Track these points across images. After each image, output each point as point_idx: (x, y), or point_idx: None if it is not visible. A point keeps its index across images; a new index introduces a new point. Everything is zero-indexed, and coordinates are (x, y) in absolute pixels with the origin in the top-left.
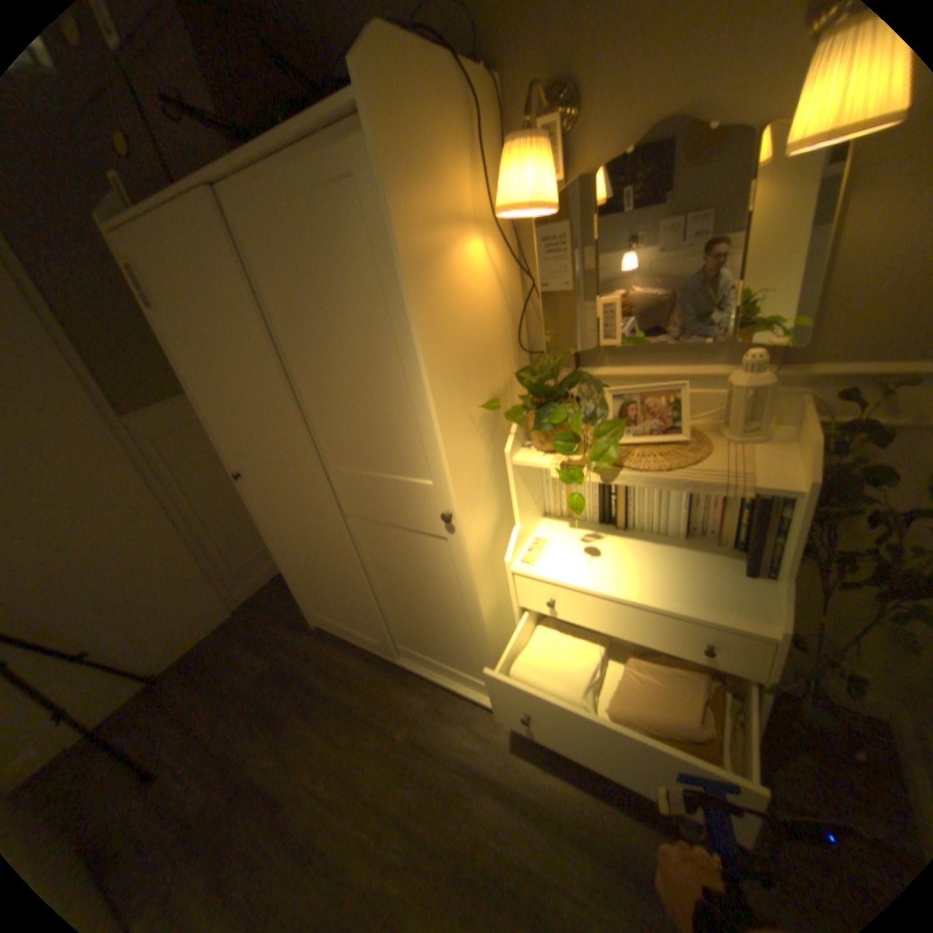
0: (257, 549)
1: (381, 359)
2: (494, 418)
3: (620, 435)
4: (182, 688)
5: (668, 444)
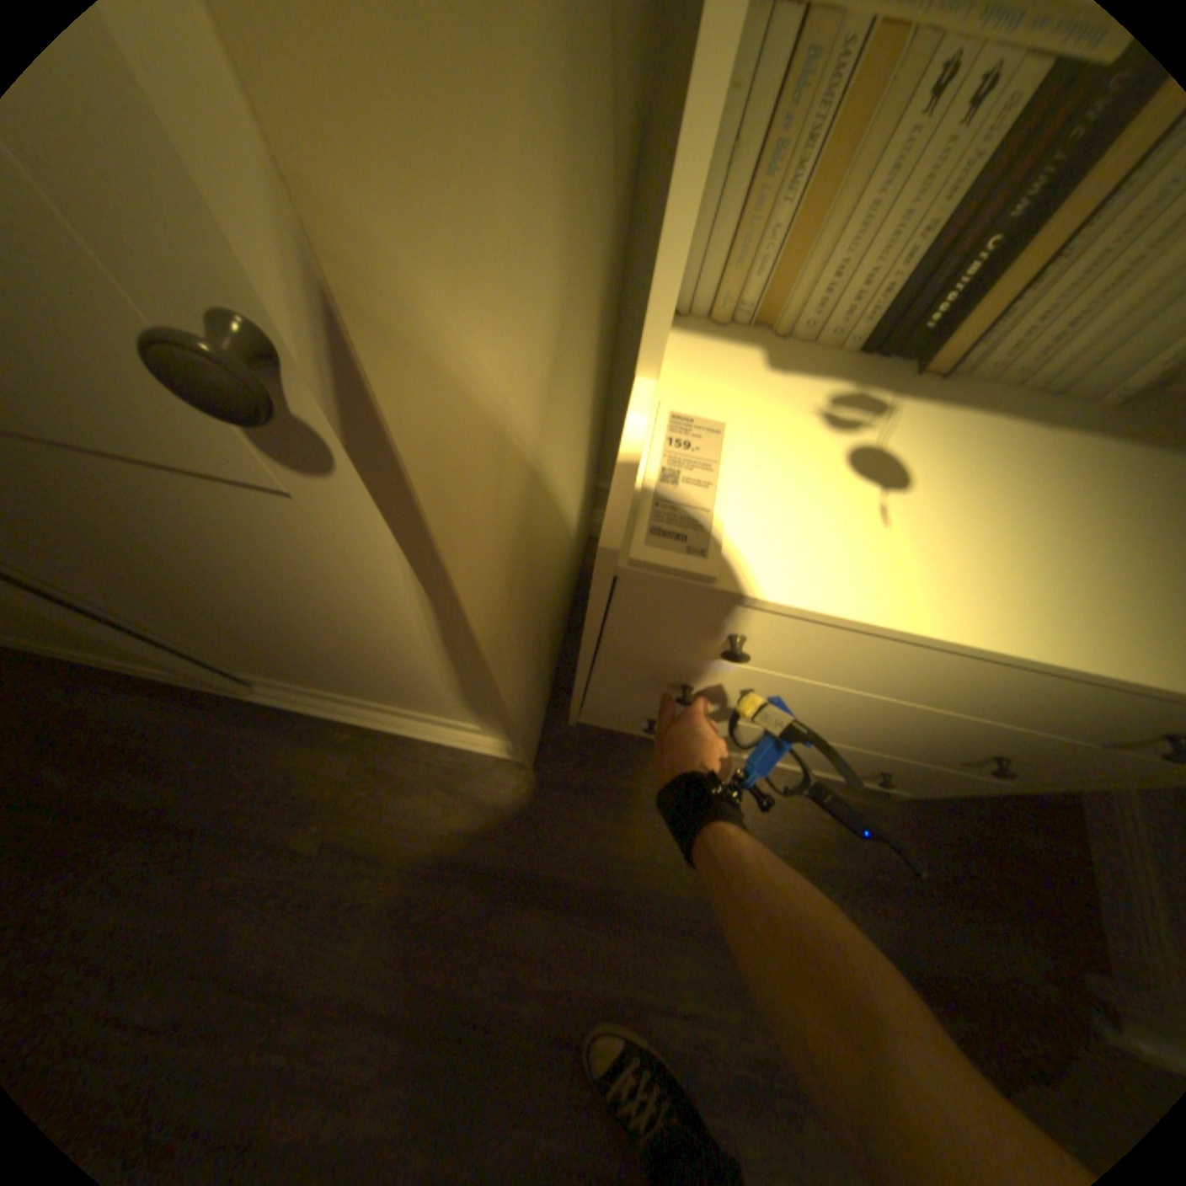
0: None
1: None
2: None
3: None
4: None
5: None
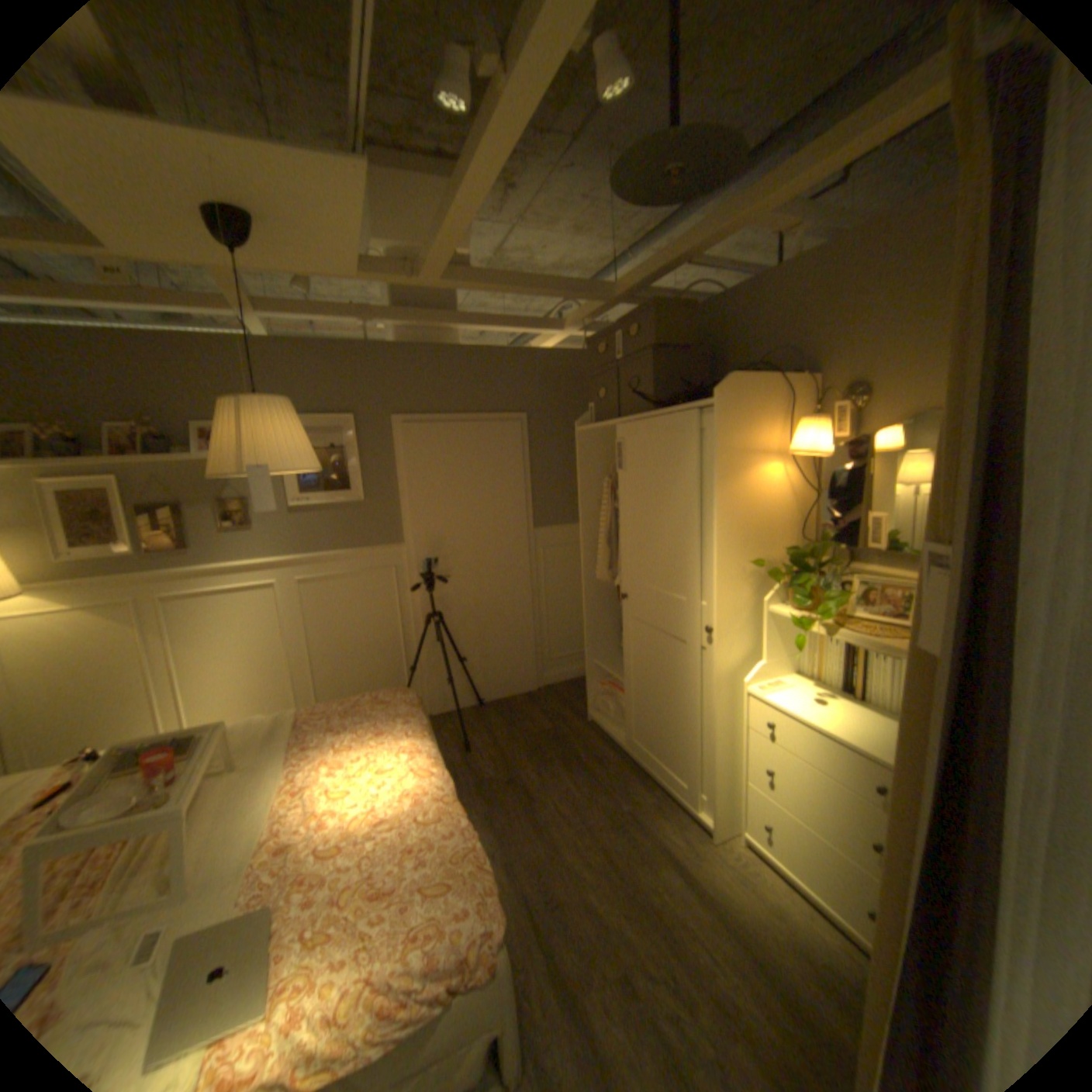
0: (573, 651)
1: (696, 521)
2: (766, 579)
3: (845, 603)
4: (499, 716)
5: (895, 627)
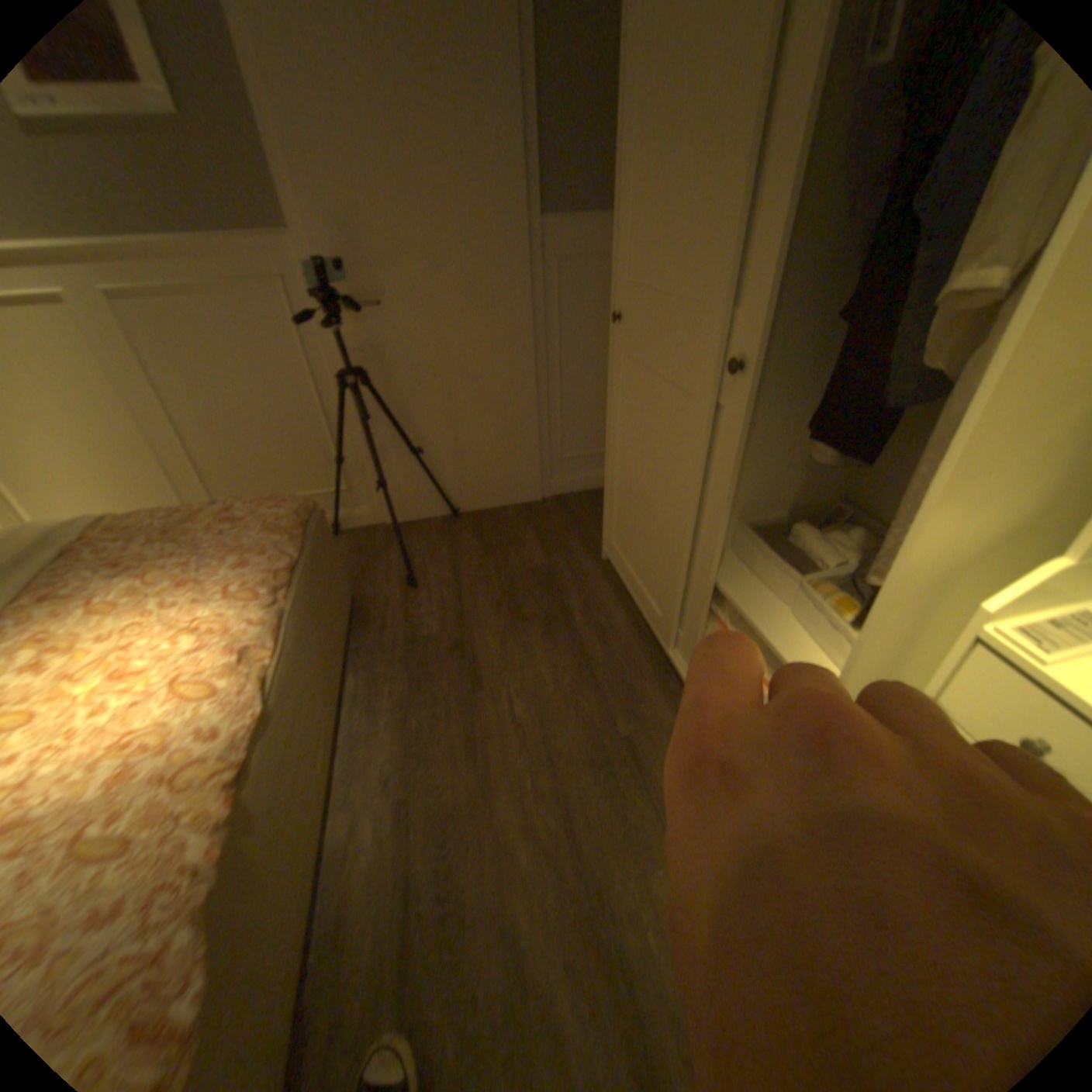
0: (599, 447)
1: None
2: None
3: None
4: (475, 533)
5: None
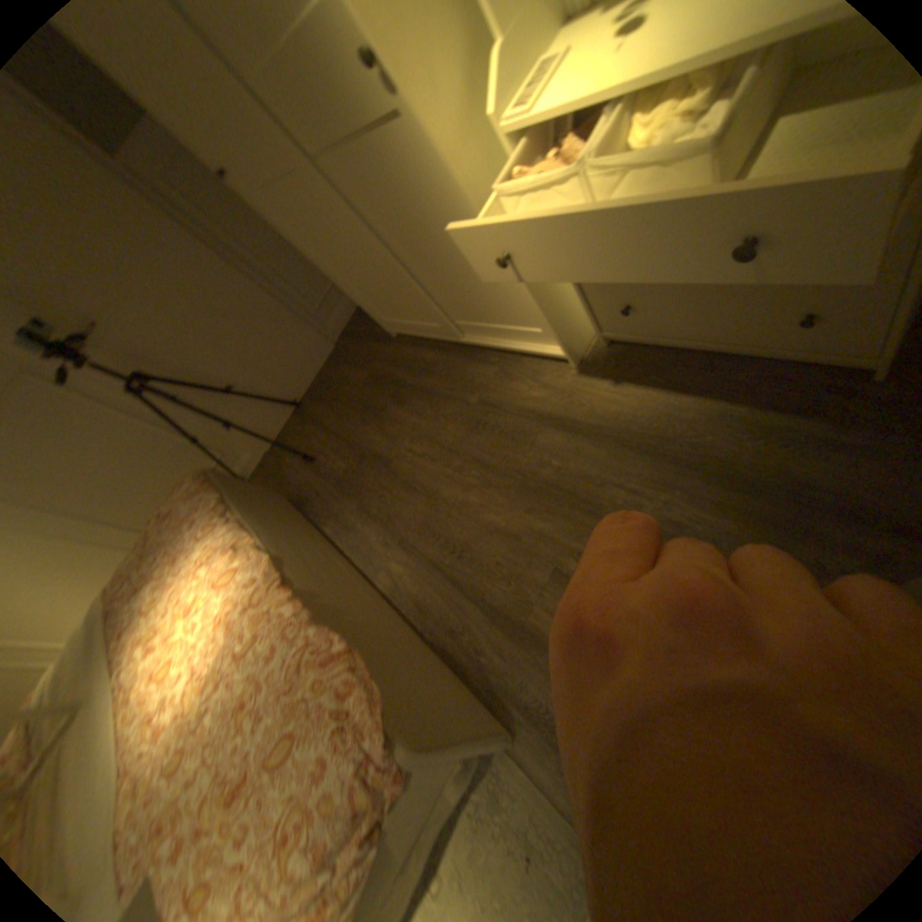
0: None
1: None
2: None
3: None
4: (320, 401)
5: None
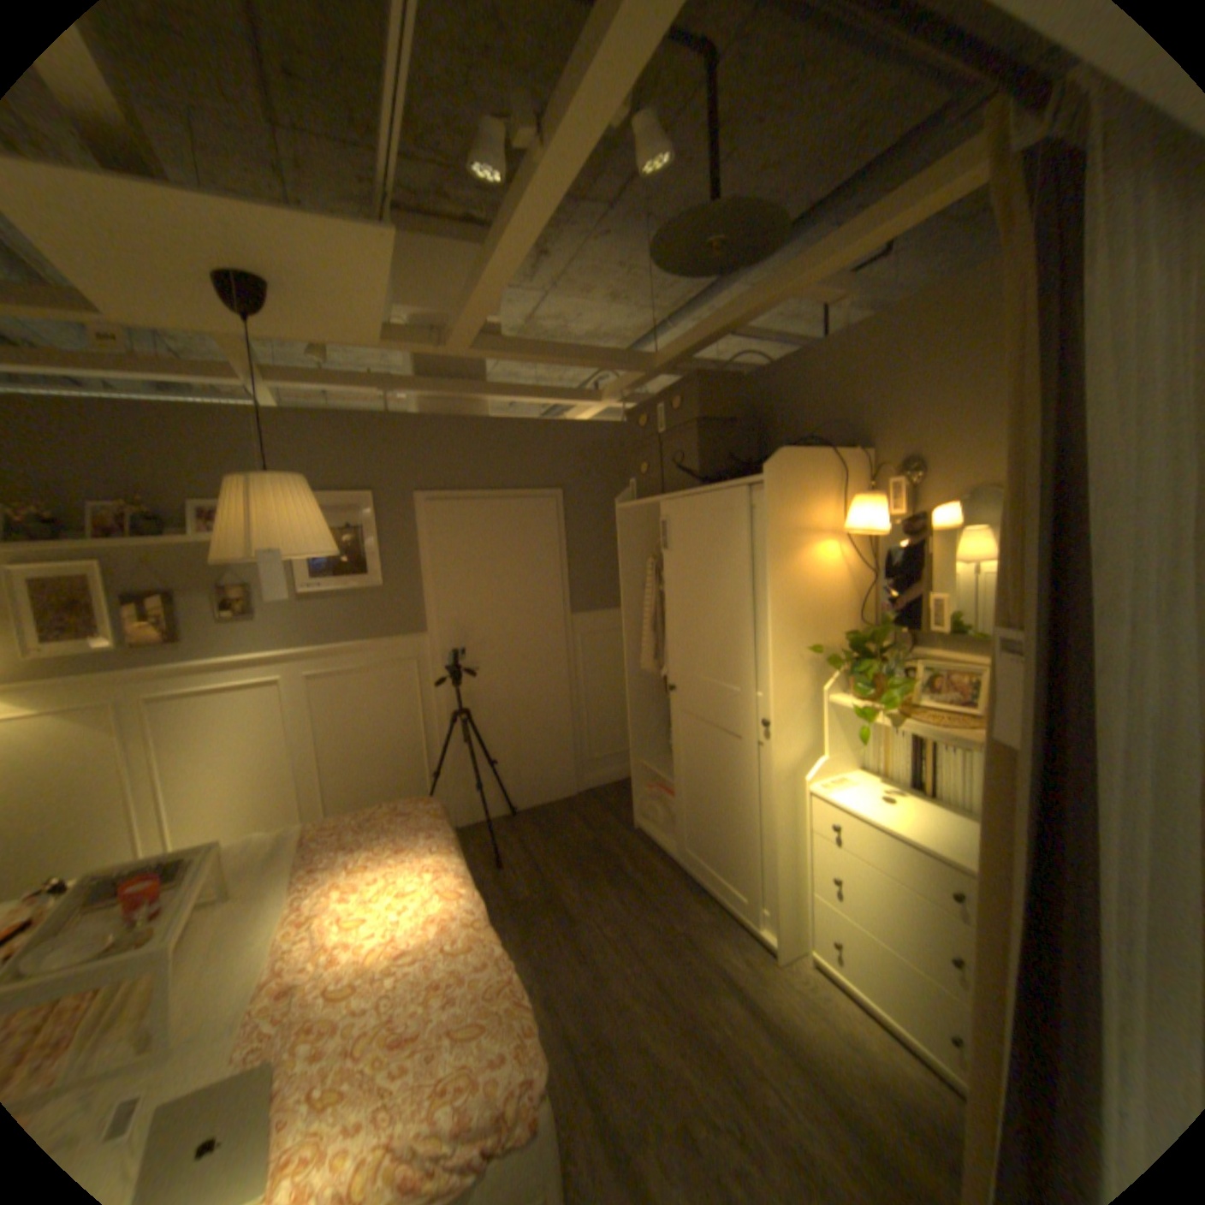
0: (615, 750)
1: (749, 605)
2: (825, 666)
3: (909, 692)
4: (534, 827)
5: (963, 716)
